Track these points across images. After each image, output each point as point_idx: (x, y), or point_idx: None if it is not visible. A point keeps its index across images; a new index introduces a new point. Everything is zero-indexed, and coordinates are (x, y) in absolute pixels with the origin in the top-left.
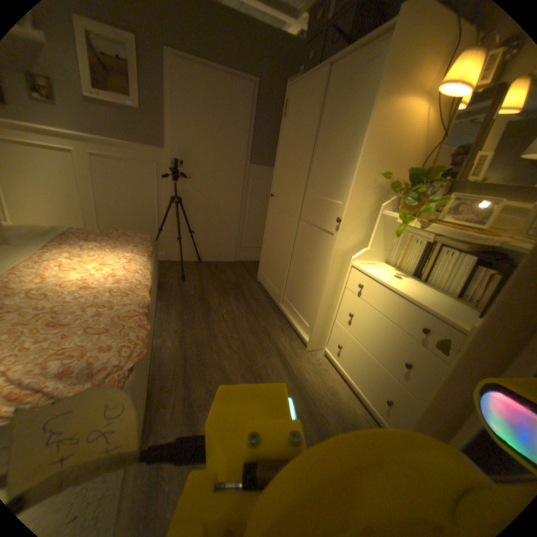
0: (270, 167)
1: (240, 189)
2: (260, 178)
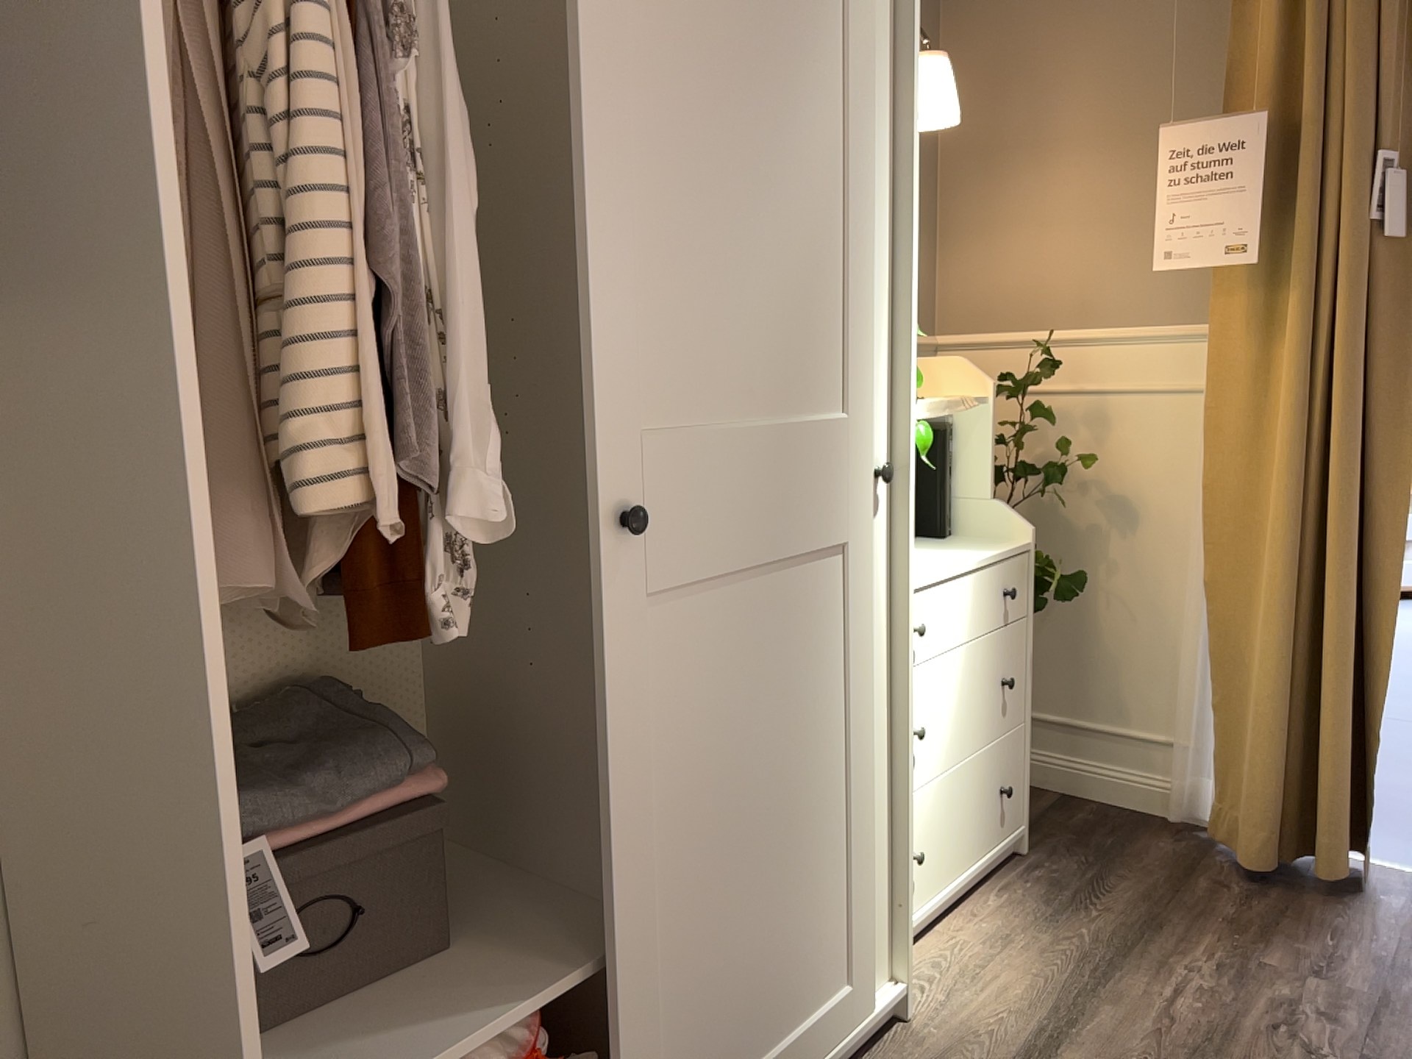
0: None
1: None
2: None
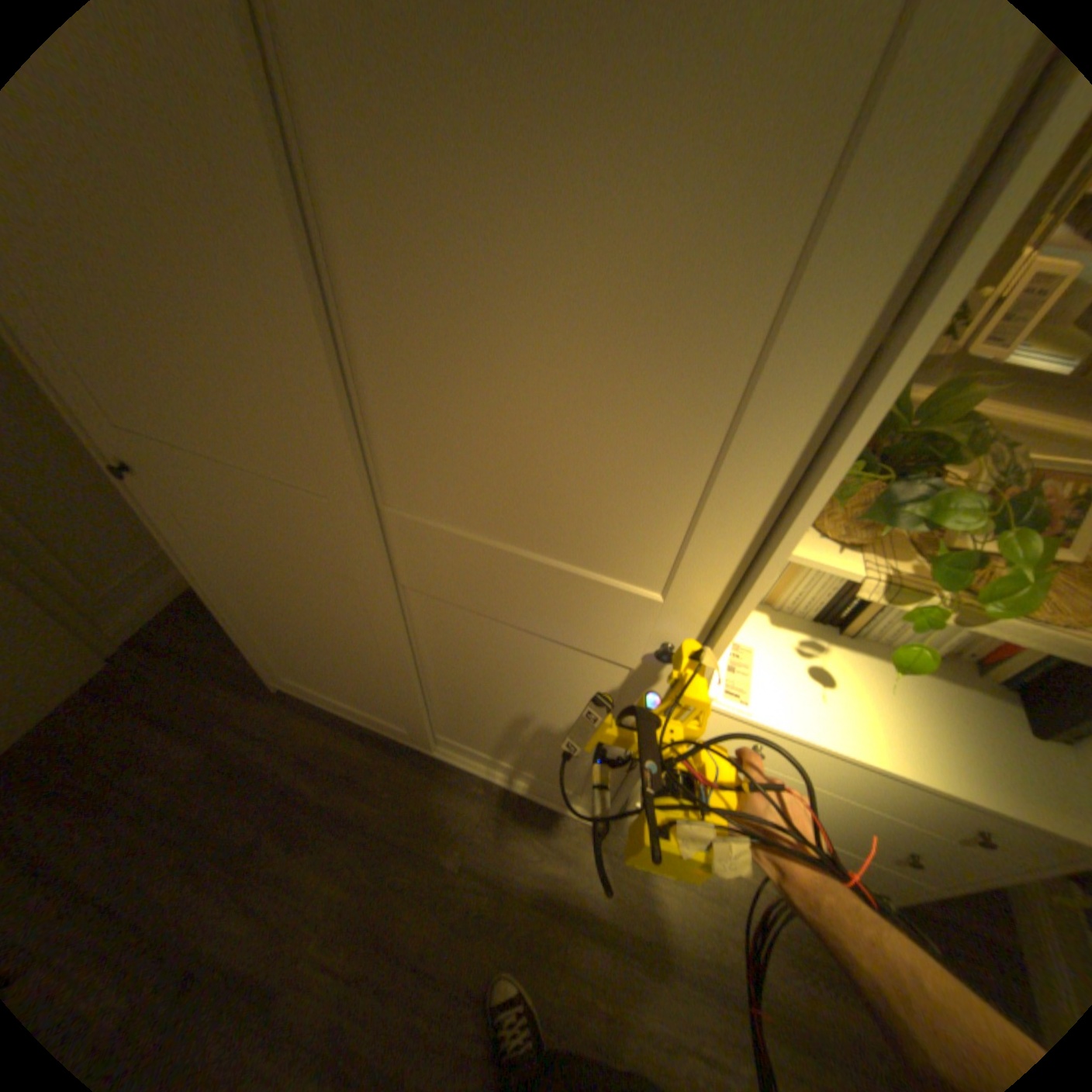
0: None
1: None
2: None
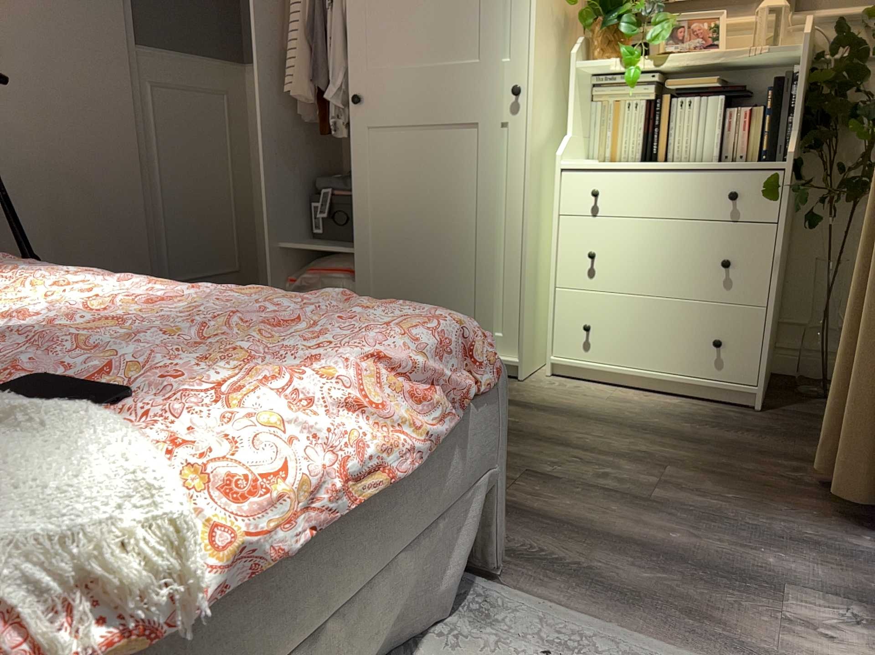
0: (189, 54)
1: (133, 118)
2: (173, 86)
